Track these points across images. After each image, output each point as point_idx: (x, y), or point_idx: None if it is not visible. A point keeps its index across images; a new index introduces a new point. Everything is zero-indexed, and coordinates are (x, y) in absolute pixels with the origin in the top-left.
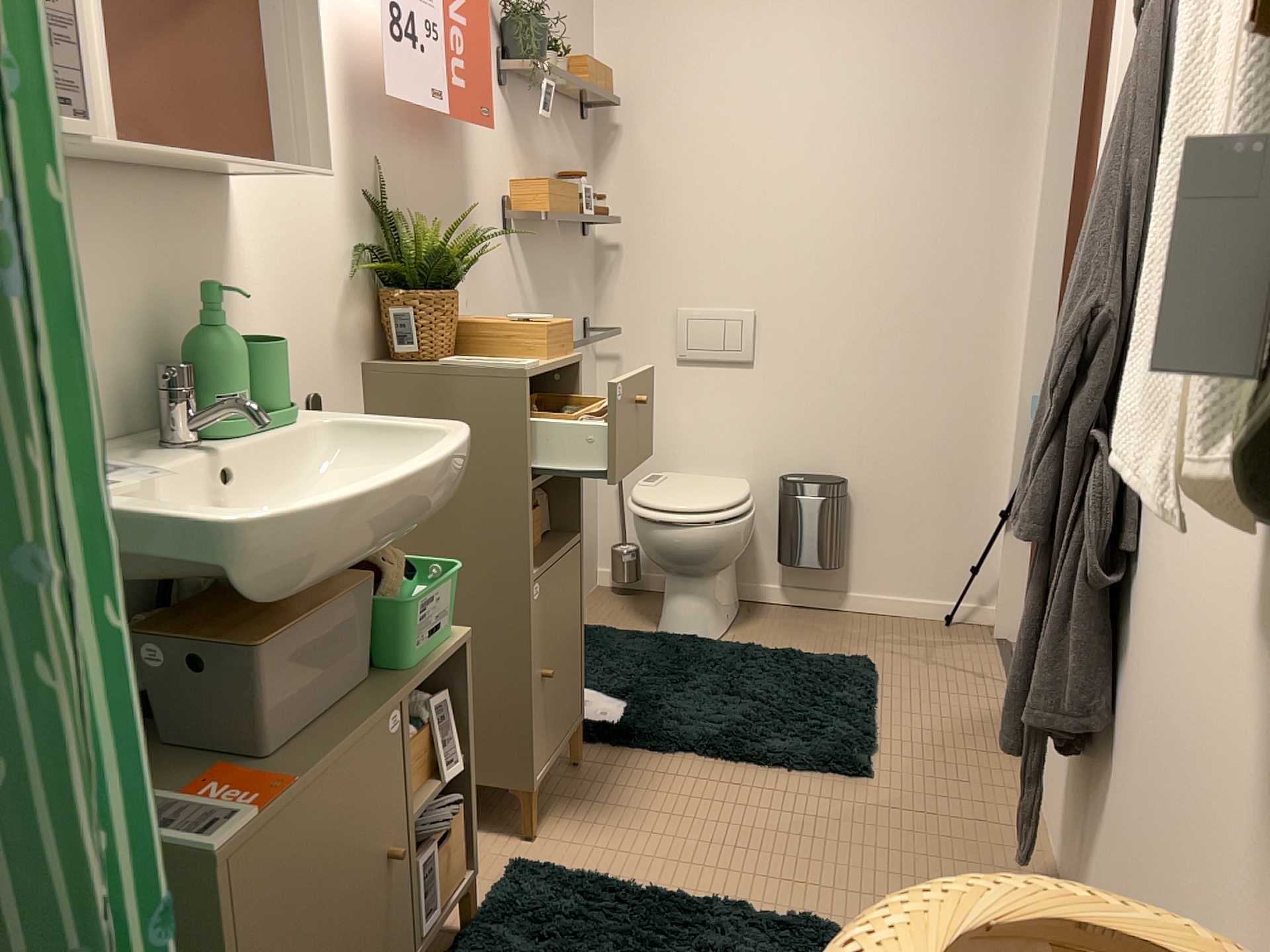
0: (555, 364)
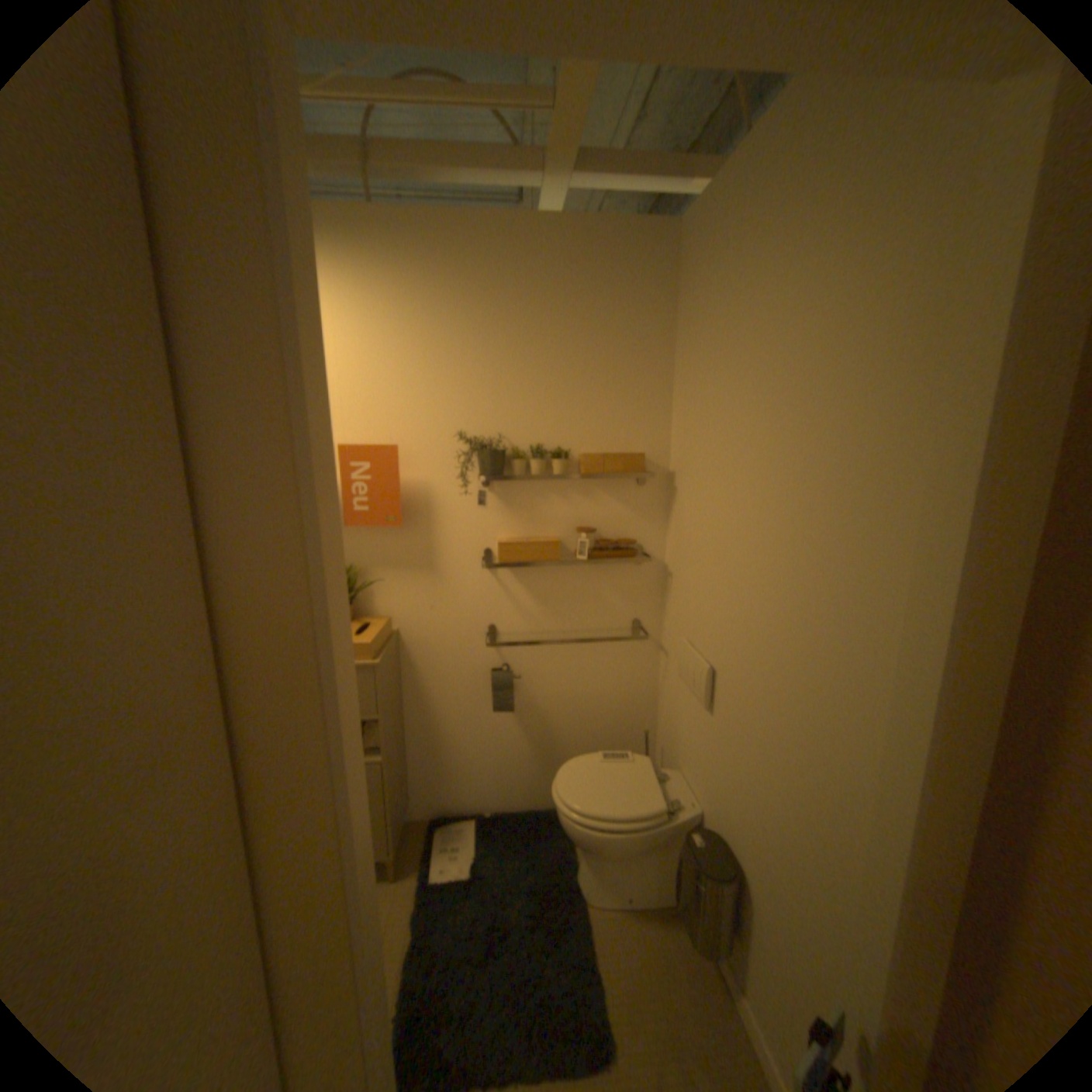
0: None
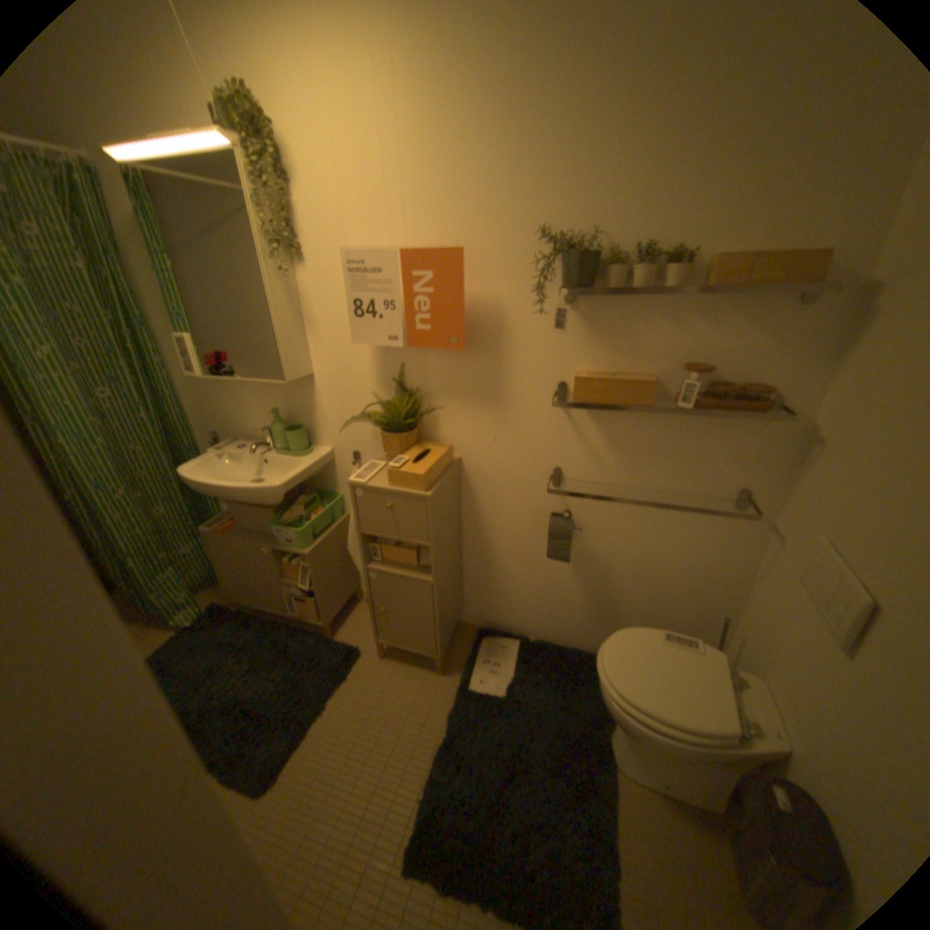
0: (386, 488)
